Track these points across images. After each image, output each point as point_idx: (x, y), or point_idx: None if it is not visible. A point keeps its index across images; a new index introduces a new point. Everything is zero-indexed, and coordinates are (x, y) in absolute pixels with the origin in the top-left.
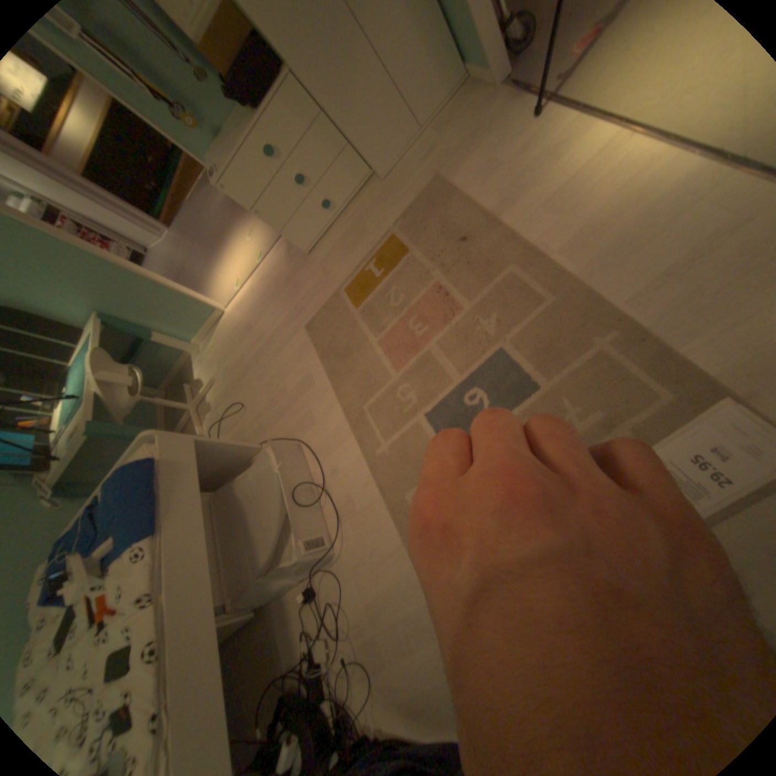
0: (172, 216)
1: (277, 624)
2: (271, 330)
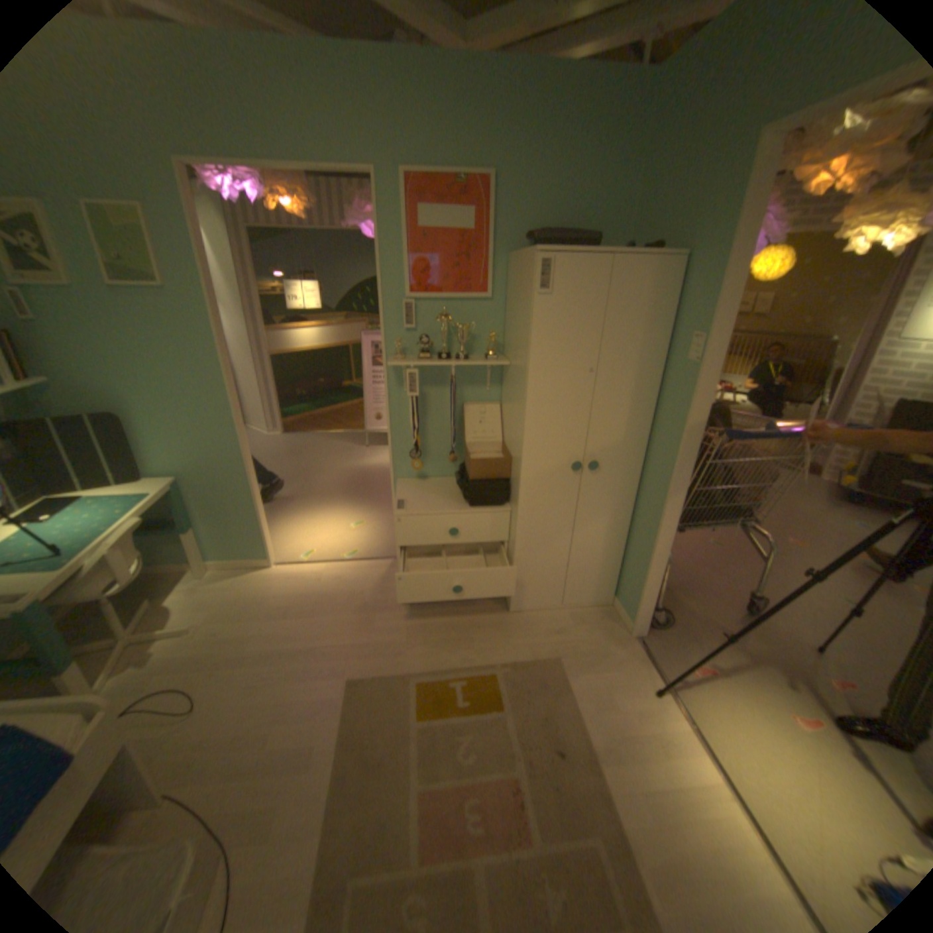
0: (295, 431)
1: None
2: (305, 647)
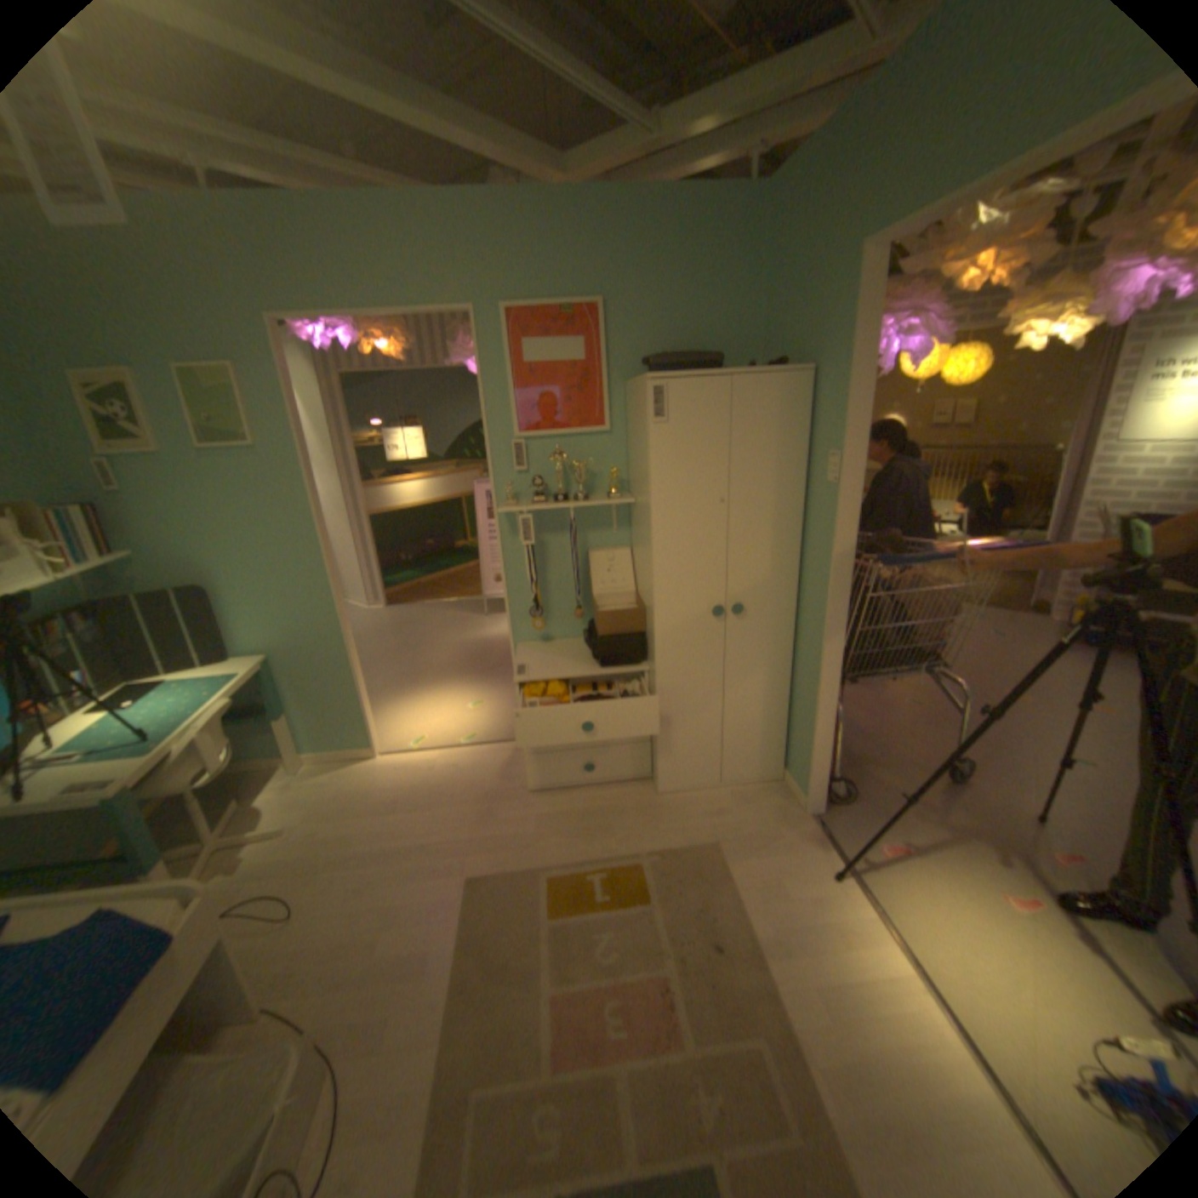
0: (401, 604)
1: None
2: (417, 844)
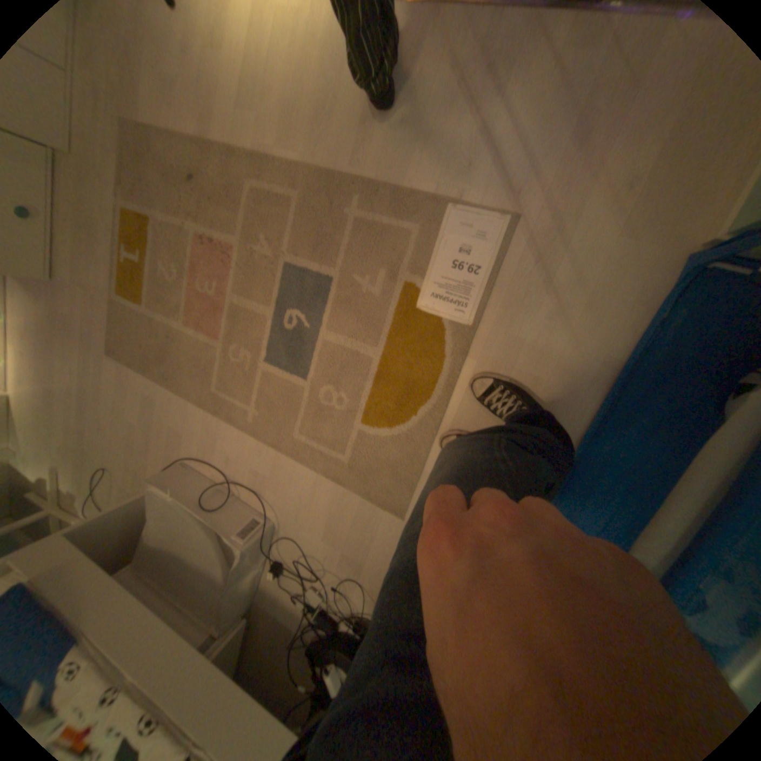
0: None
1: (265, 608)
2: (72, 379)
